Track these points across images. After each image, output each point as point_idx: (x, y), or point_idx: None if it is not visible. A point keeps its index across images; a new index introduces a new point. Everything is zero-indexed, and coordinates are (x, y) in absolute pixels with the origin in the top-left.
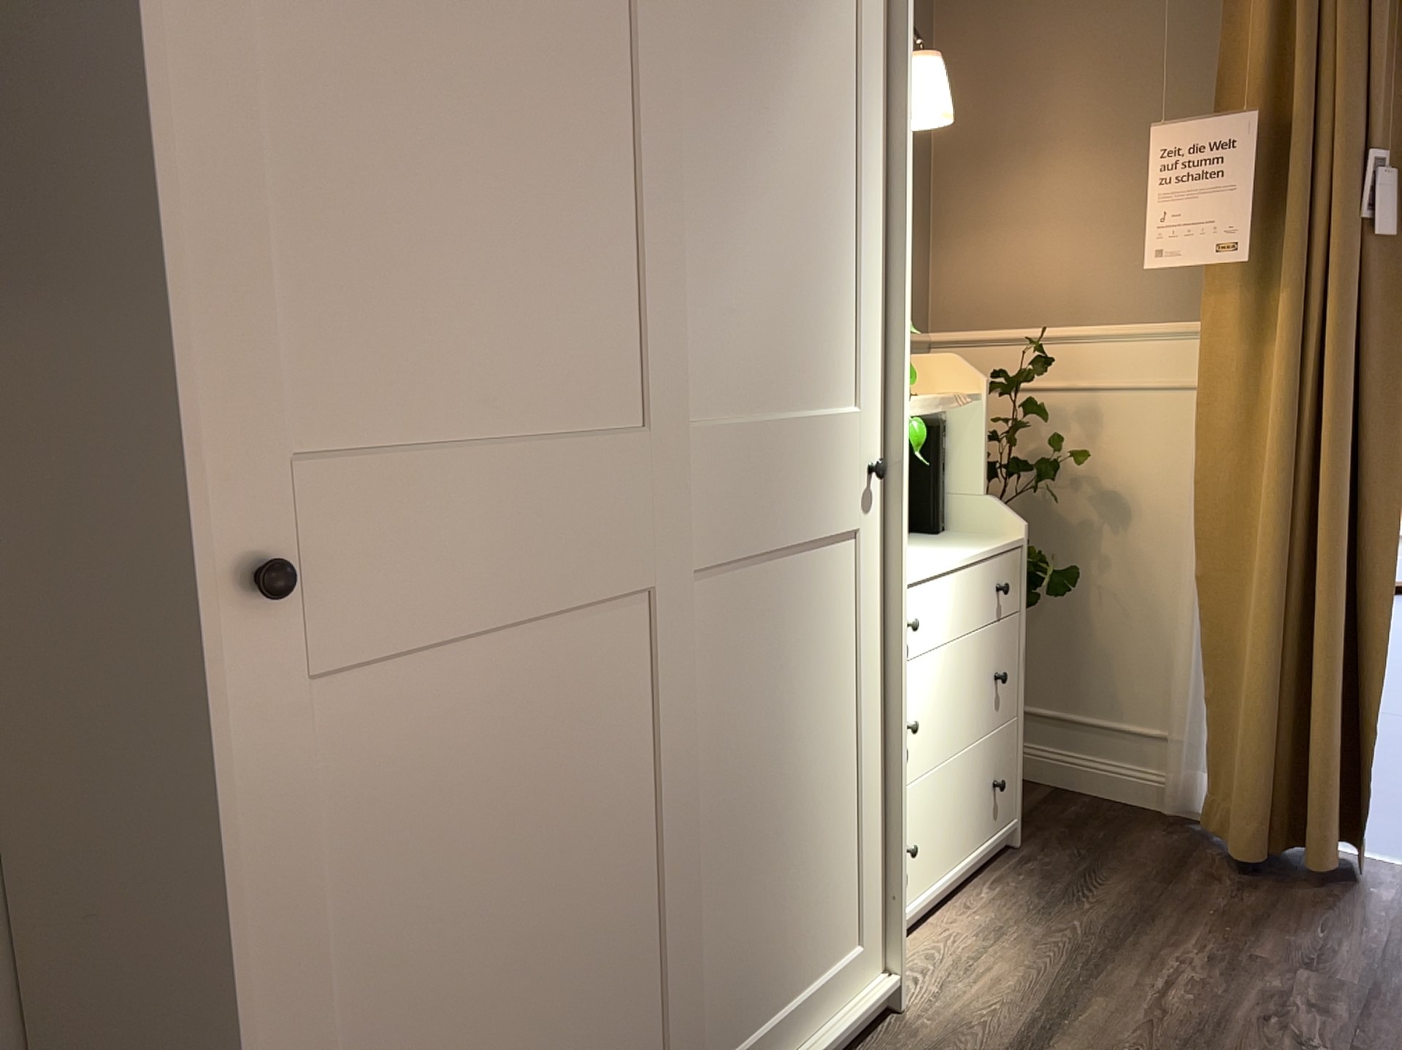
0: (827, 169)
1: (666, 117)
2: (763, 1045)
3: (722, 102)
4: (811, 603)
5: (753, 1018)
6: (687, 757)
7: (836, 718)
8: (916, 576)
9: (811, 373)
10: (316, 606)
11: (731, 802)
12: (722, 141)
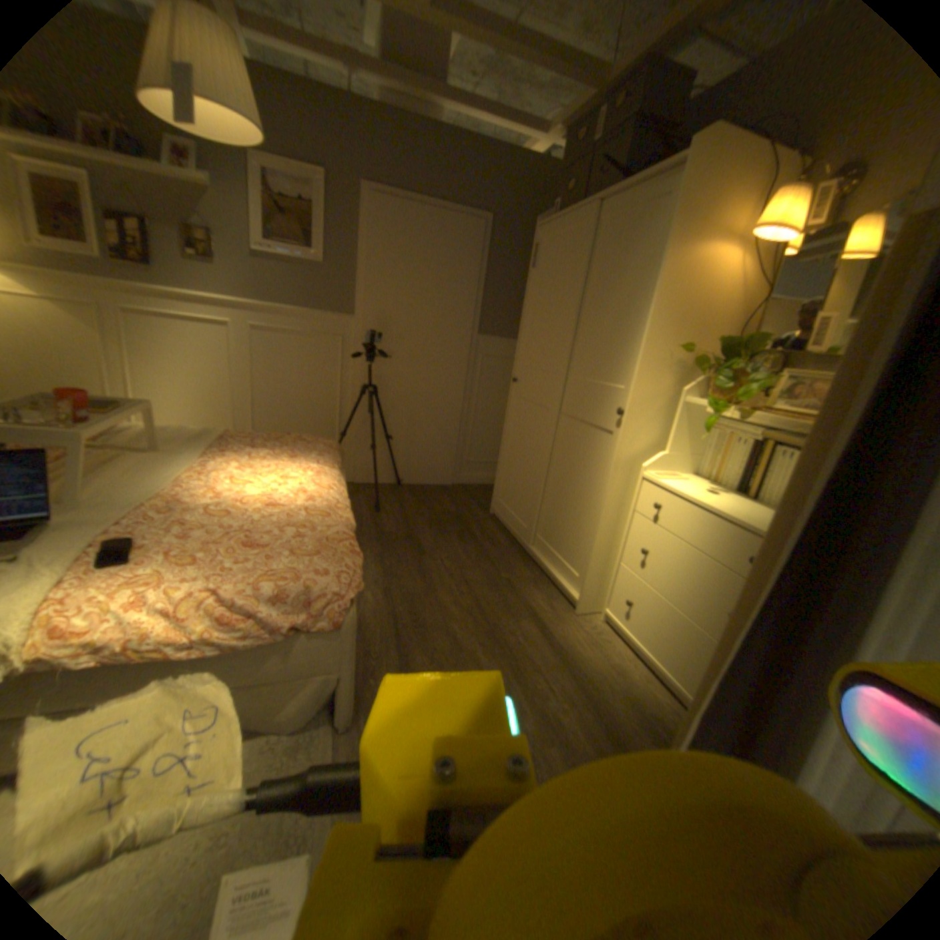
0: (633, 298)
1: (575, 300)
2: (549, 550)
3: (600, 289)
4: (592, 445)
5: (550, 541)
6: (552, 455)
7: (591, 489)
8: (682, 491)
9: (609, 370)
10: (519, 387)
11: (559, 479)
12: (598, 300)
